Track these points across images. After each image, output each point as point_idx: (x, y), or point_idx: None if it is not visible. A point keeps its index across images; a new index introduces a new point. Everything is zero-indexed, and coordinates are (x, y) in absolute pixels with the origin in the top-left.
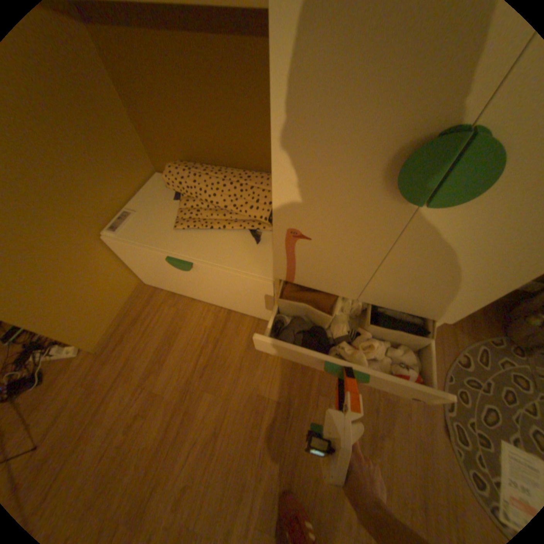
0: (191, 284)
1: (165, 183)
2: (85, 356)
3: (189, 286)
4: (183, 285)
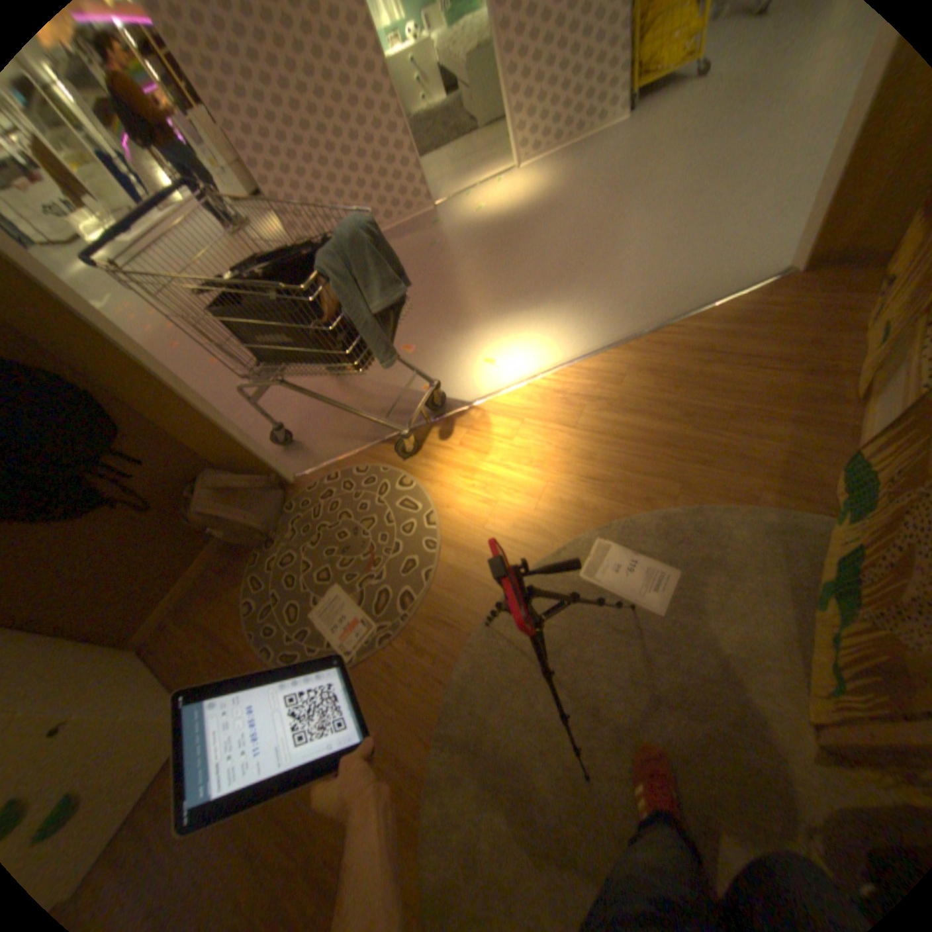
0: None
1: None
2: None
3: None
4: None
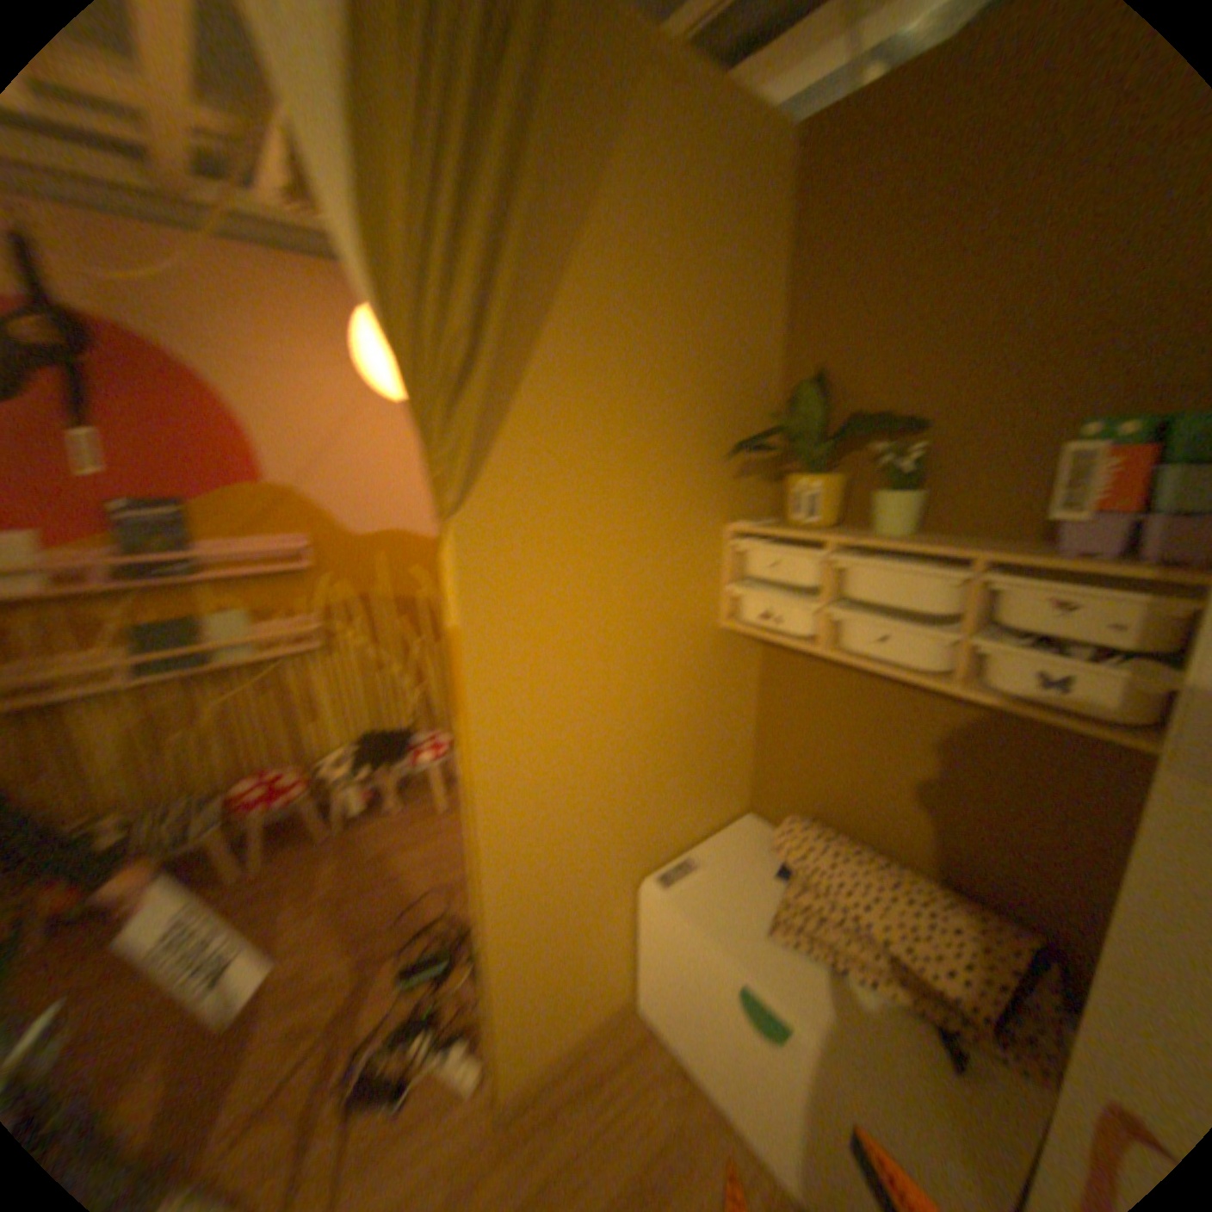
0: (753, 1079)
1: (774, 845)
2: (482, 1111)
3: (741, 1082)
4: (729, 1069)
